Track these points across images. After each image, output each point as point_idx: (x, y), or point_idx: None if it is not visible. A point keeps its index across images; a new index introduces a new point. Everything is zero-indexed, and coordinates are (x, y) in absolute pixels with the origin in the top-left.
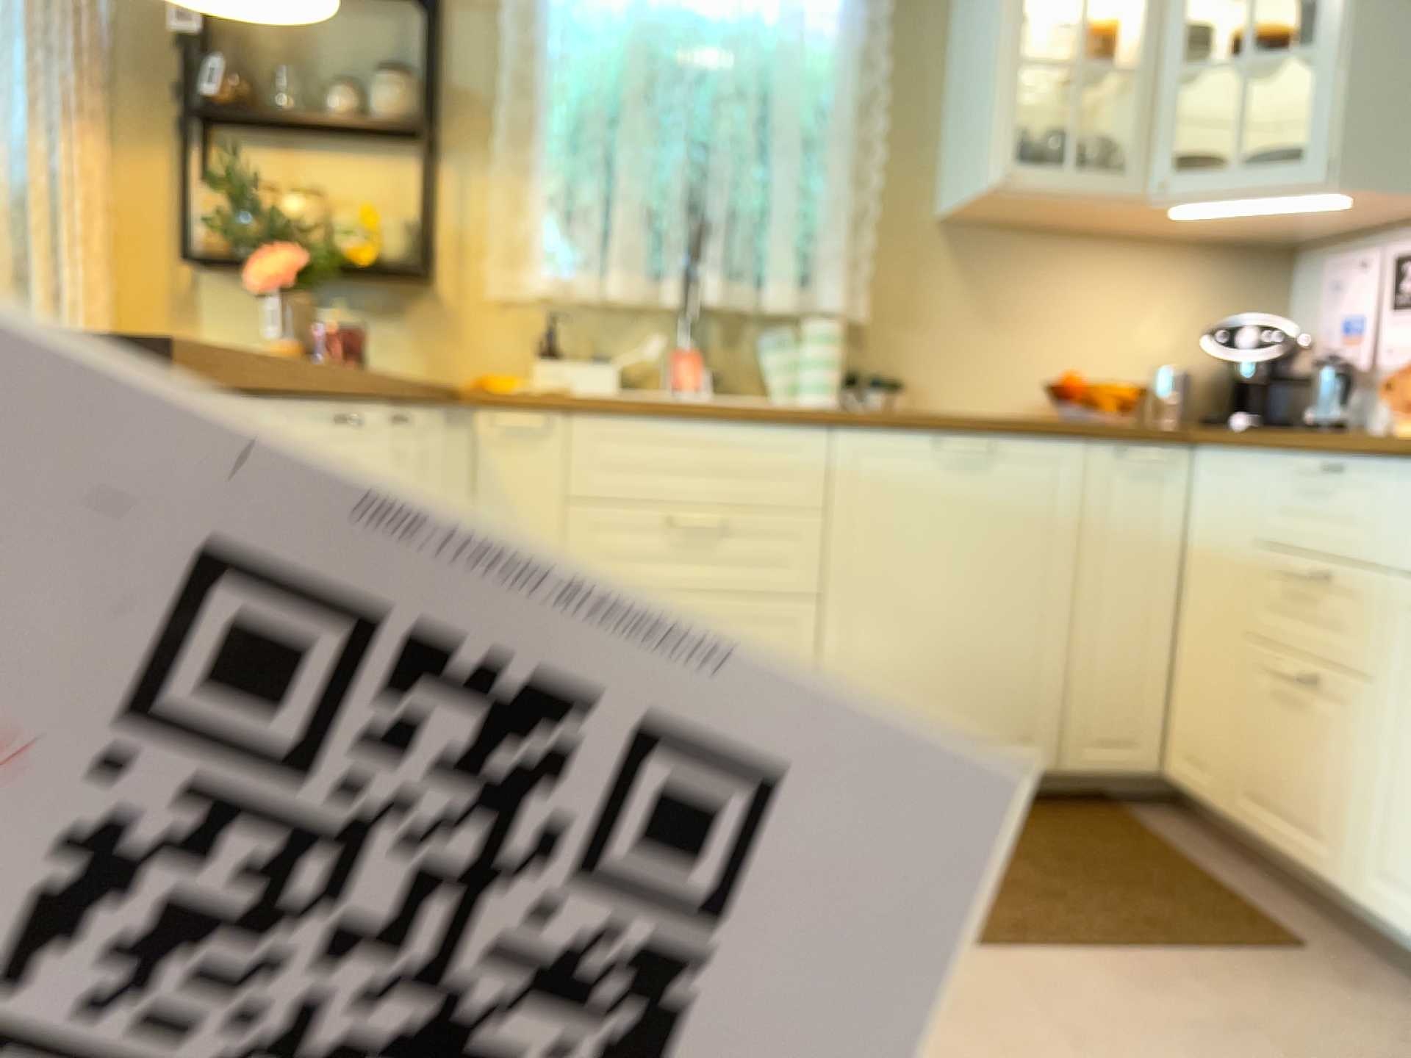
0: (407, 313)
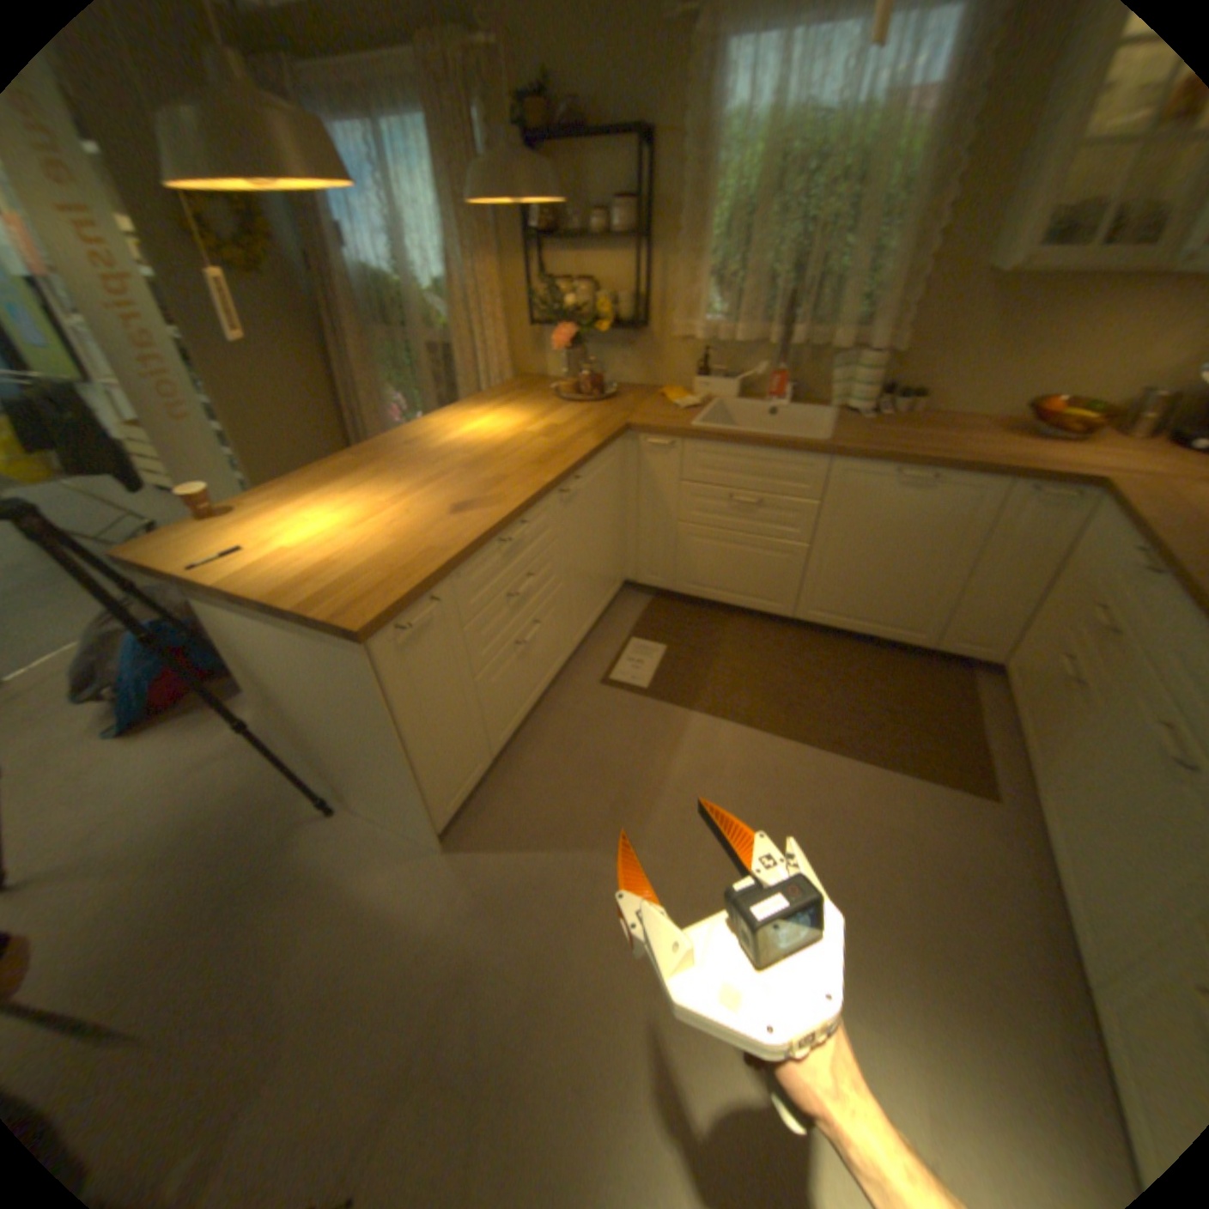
0: (635, 345)
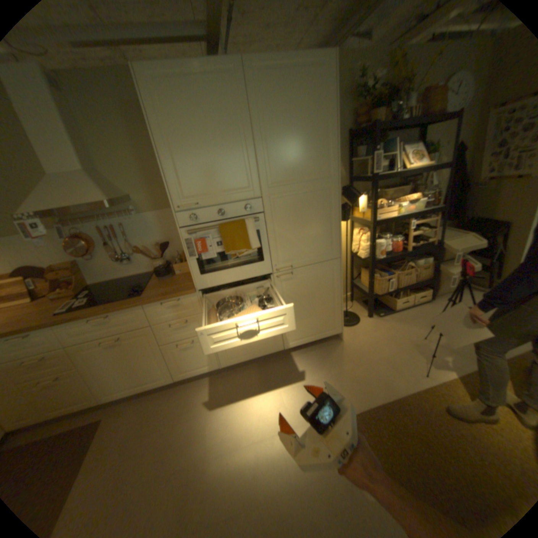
0: None
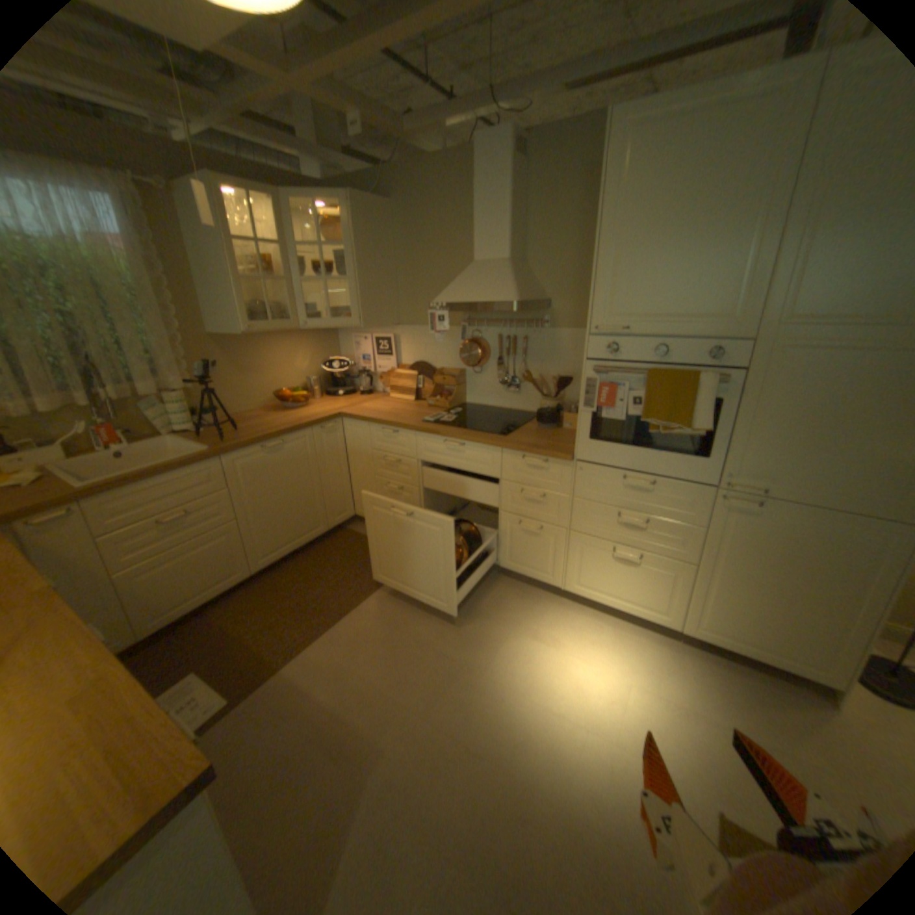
0: None
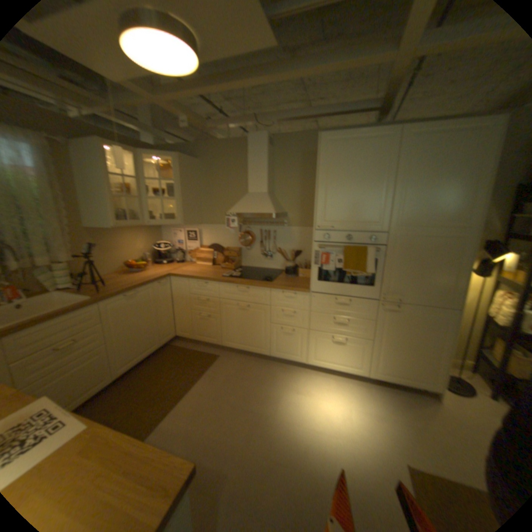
0: None
